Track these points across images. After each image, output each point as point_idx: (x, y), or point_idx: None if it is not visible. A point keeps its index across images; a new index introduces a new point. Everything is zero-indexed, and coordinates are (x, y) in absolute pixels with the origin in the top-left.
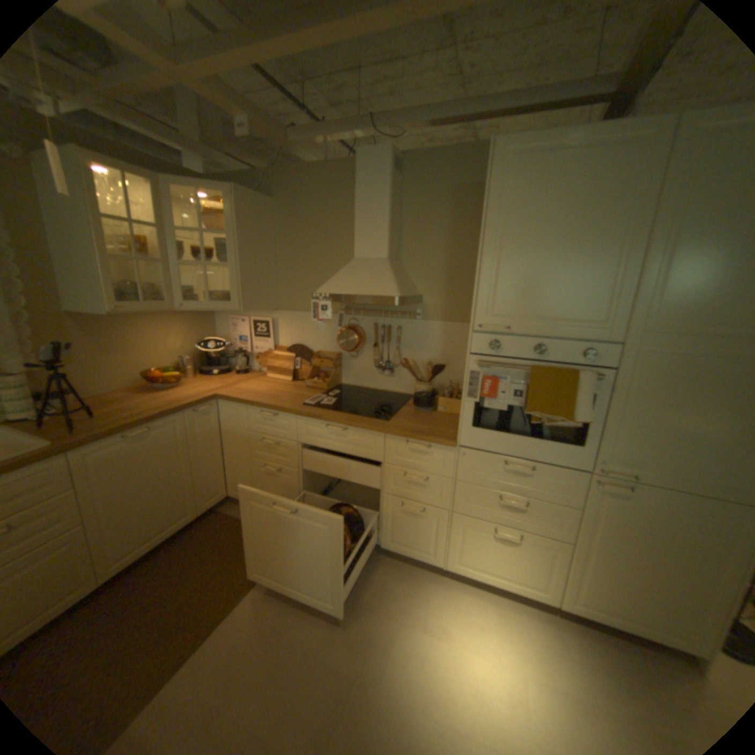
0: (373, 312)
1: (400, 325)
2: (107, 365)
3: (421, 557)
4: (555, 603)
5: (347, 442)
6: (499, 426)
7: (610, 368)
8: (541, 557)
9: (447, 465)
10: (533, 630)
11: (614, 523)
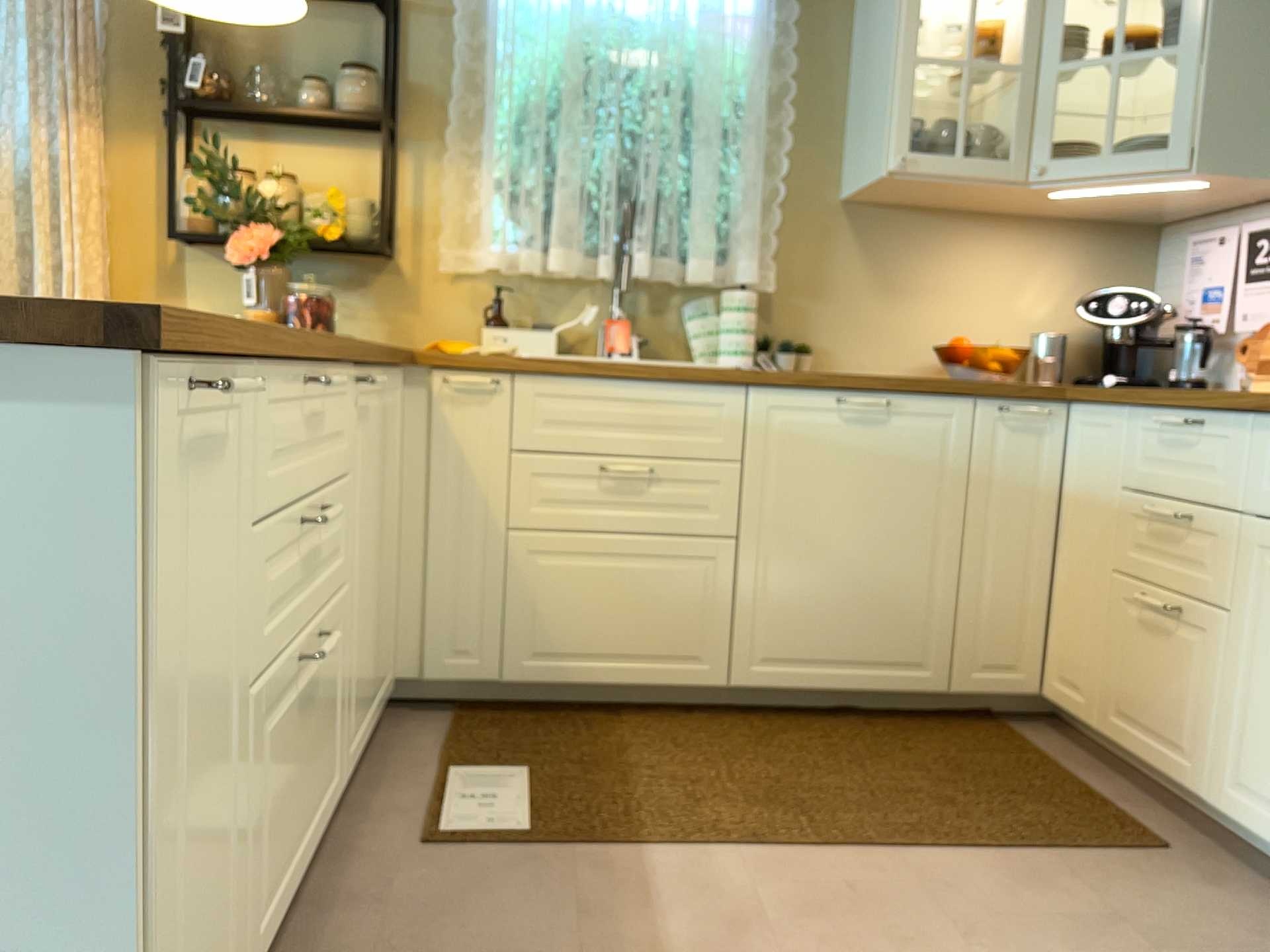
0: None
1: None
2: (884, 316)
3: None
4: None
5: None
6: None
7: None
8: None
9: None
10: None
11: None
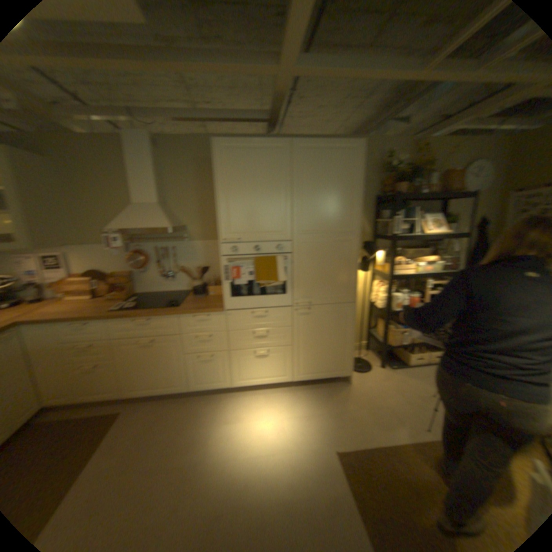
0: (154, 239)
1: (175, 246)
2: None
3: (216, 386)
4: (290, 379)
5: (152, 327)
6: (246, 294)
7: (289, 253)
8: (279, 358)
9: (222, 323)
10: (283, 397)
11: (306, 327)
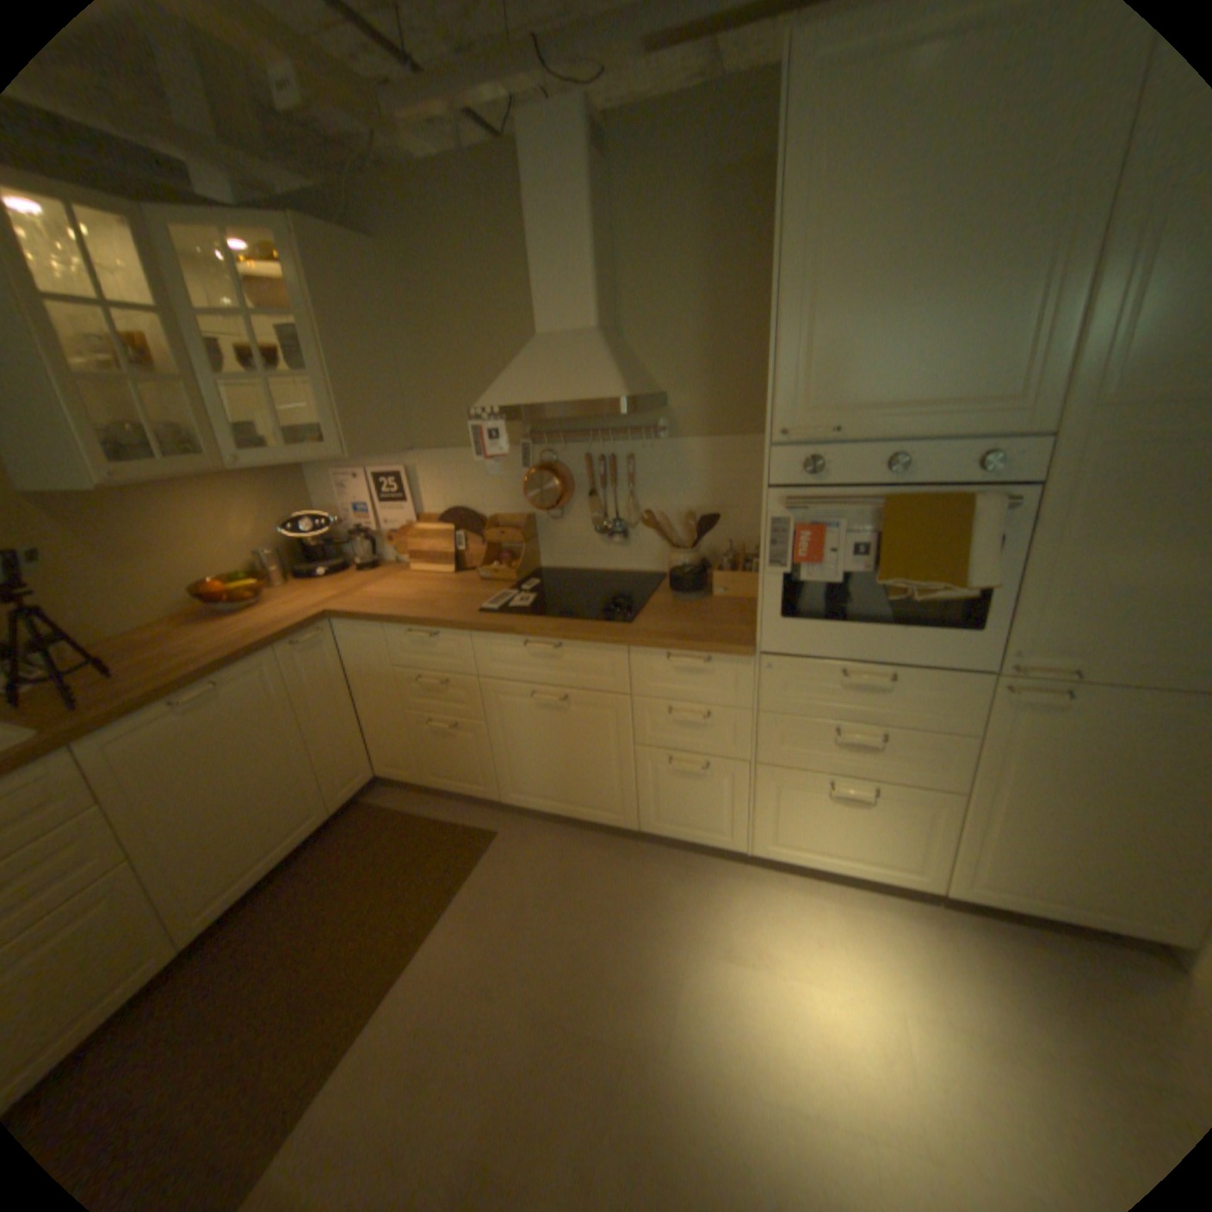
0: (579, 434)
1: (630, 452)
2: (120, 581)
3: (707, 839)
4: (936, 887)
5: (562, 666)
6: (824, 610)
7: (1028, 482)
8: (910, 820)
9: (740, 687)
10: (903, 933)
11: (1036, 752)
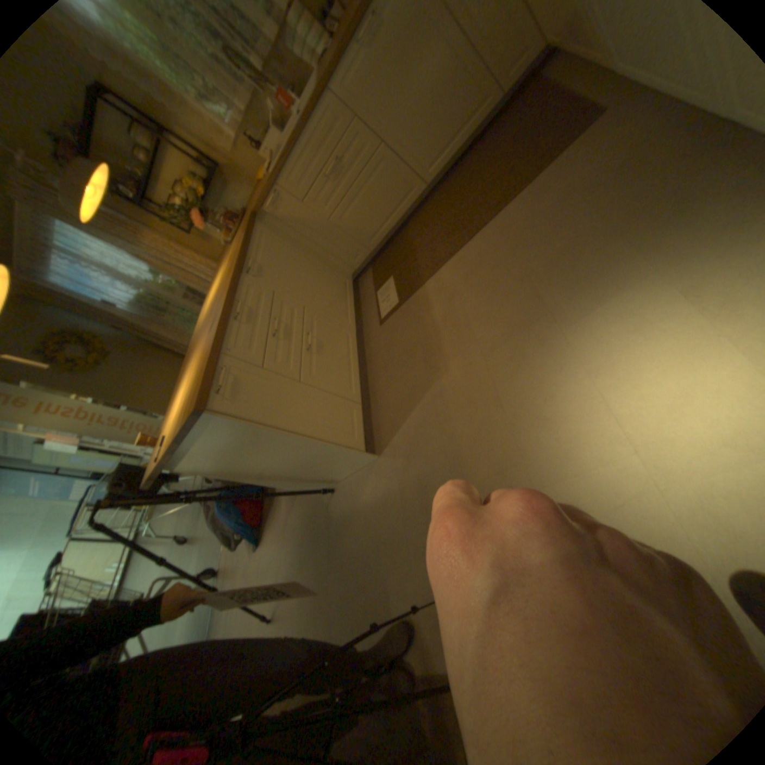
0: None
1: None
2: None
3: None
4: None
5: None
6: None
7: None
8: None
9: None
10: None
11: None
